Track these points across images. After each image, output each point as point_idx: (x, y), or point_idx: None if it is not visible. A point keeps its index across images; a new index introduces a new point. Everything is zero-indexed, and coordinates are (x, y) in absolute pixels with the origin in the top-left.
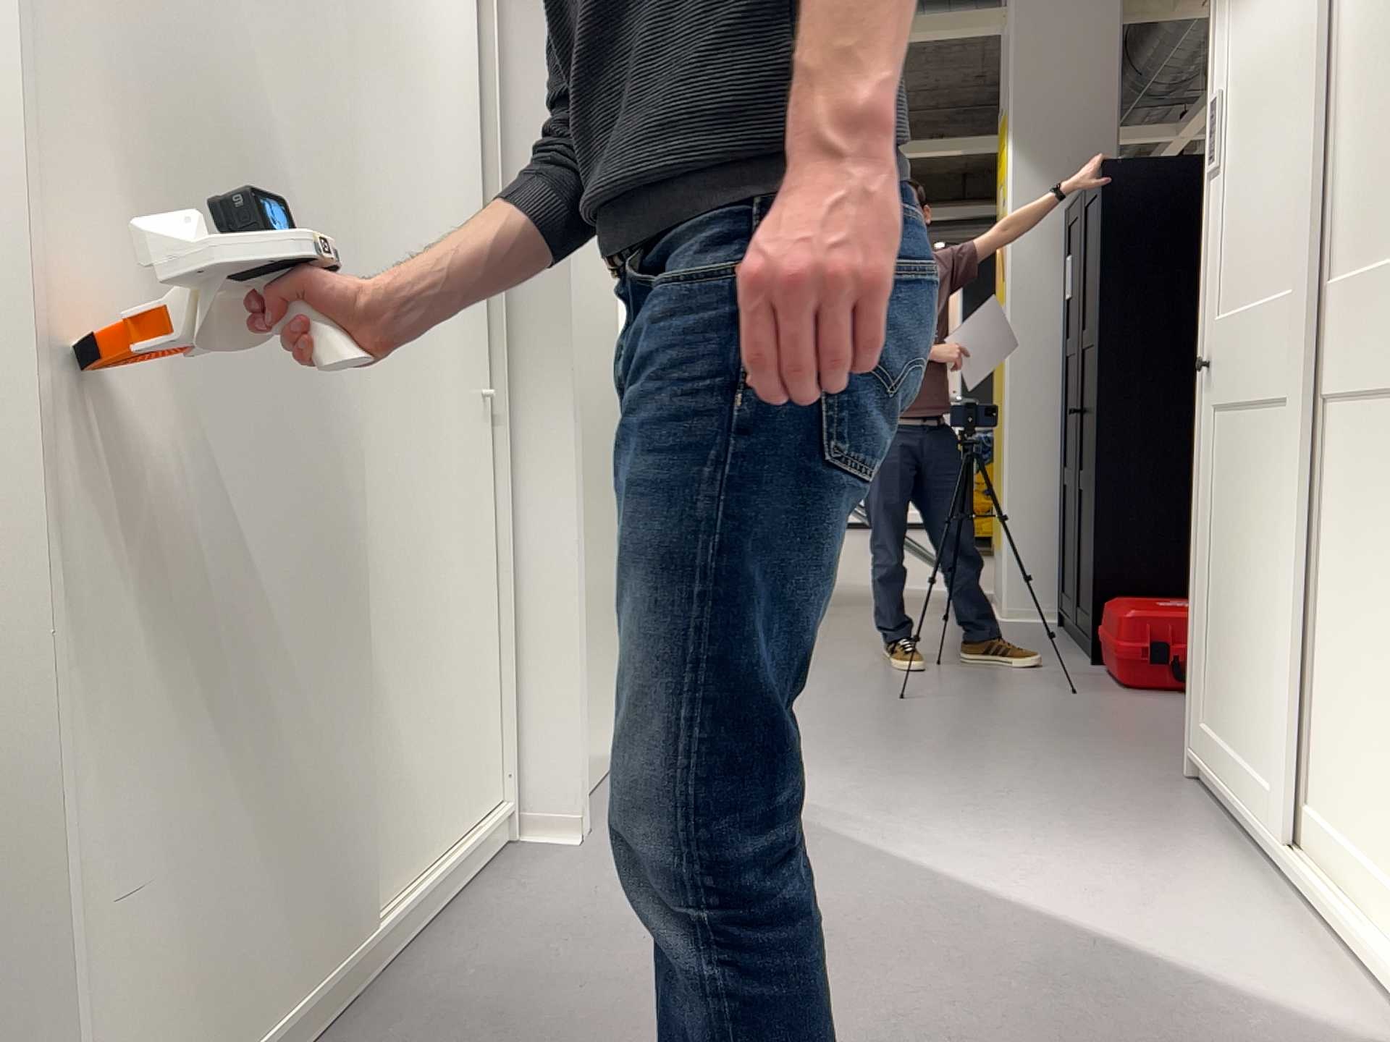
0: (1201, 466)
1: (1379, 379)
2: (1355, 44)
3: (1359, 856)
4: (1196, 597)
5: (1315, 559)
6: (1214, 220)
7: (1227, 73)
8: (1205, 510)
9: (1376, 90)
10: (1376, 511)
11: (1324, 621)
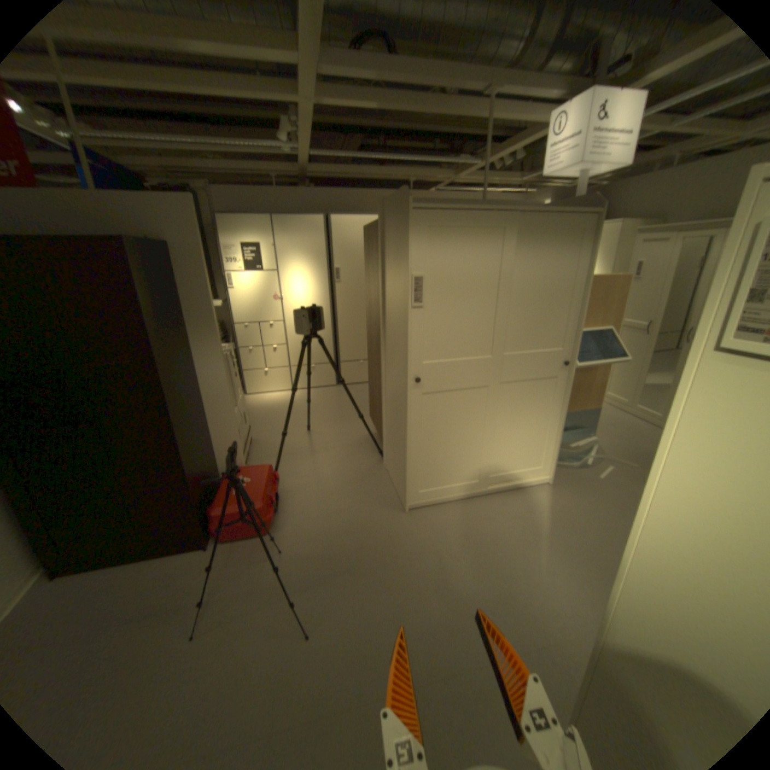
0: (417, 415)
1: (531, 377)
2: (521, 292)
3: (518, 471)
4: (416, 456)
5: (496, 422)
6: (422, 325)
7: (432, 269)
8: (421, 428)
9: (532, 309)
10: (526, 404)
11: (501, 434)
